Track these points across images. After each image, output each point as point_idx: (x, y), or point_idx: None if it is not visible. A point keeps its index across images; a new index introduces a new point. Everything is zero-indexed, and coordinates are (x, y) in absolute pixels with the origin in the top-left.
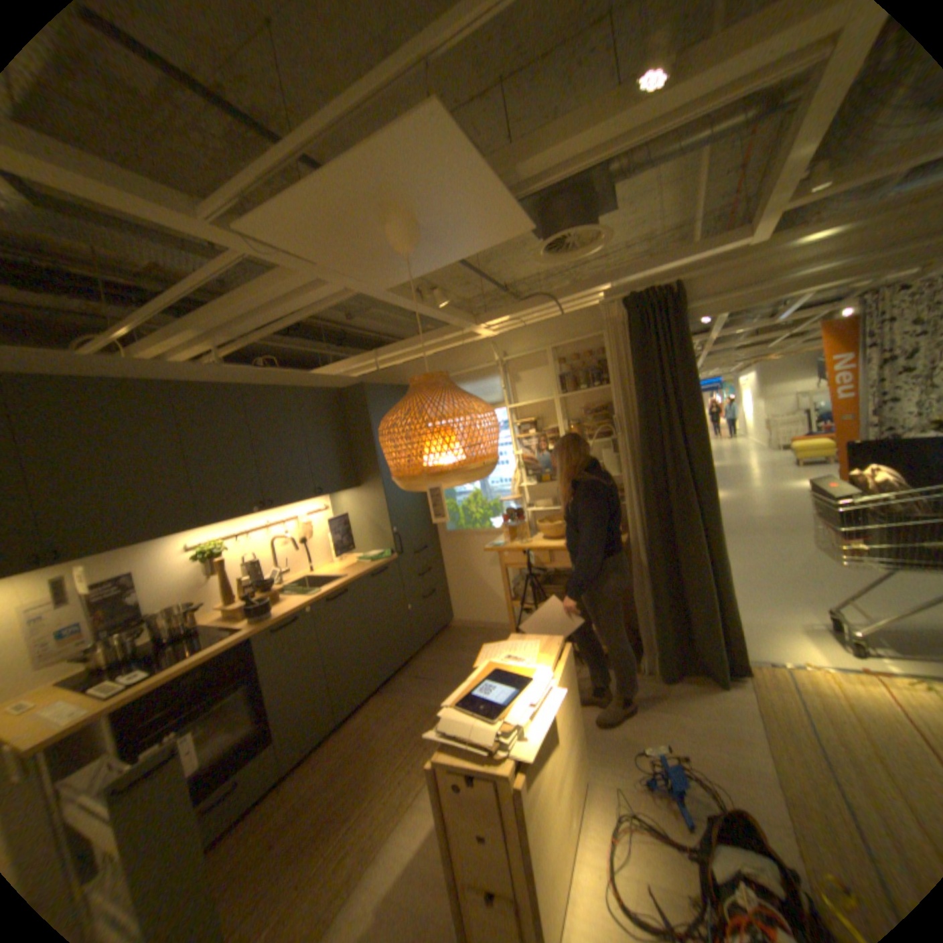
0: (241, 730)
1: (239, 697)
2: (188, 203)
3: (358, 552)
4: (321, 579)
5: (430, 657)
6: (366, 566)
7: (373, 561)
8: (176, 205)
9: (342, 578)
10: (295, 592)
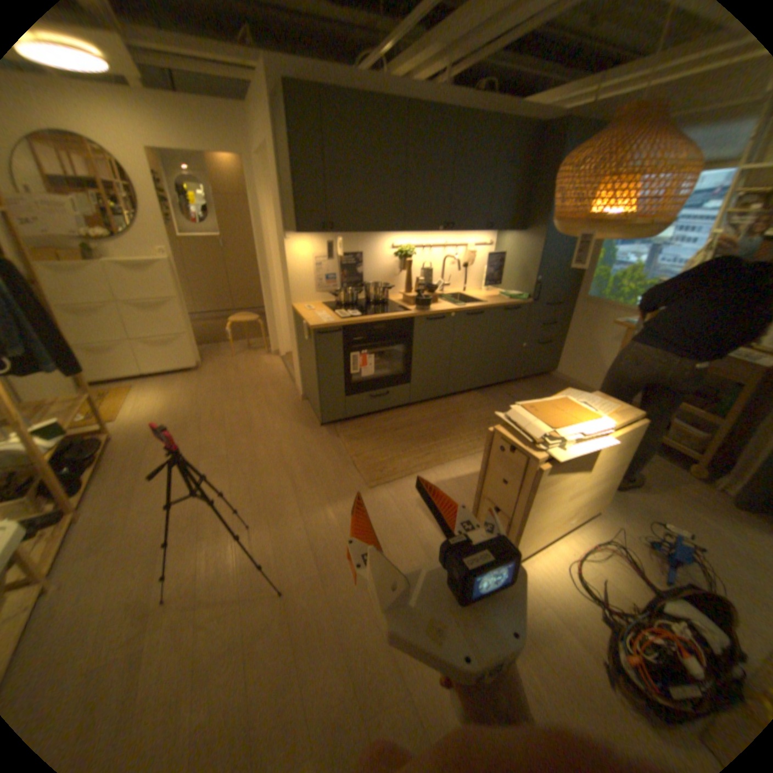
0: (396, 368)
1: (400, 350)
2: None
3: (502, 288)
4: (468, 298)
5: (524, 387)
6: (503, 300)
7: (510, 299)
8: None
9: (483, 302)
10: (448, 301)
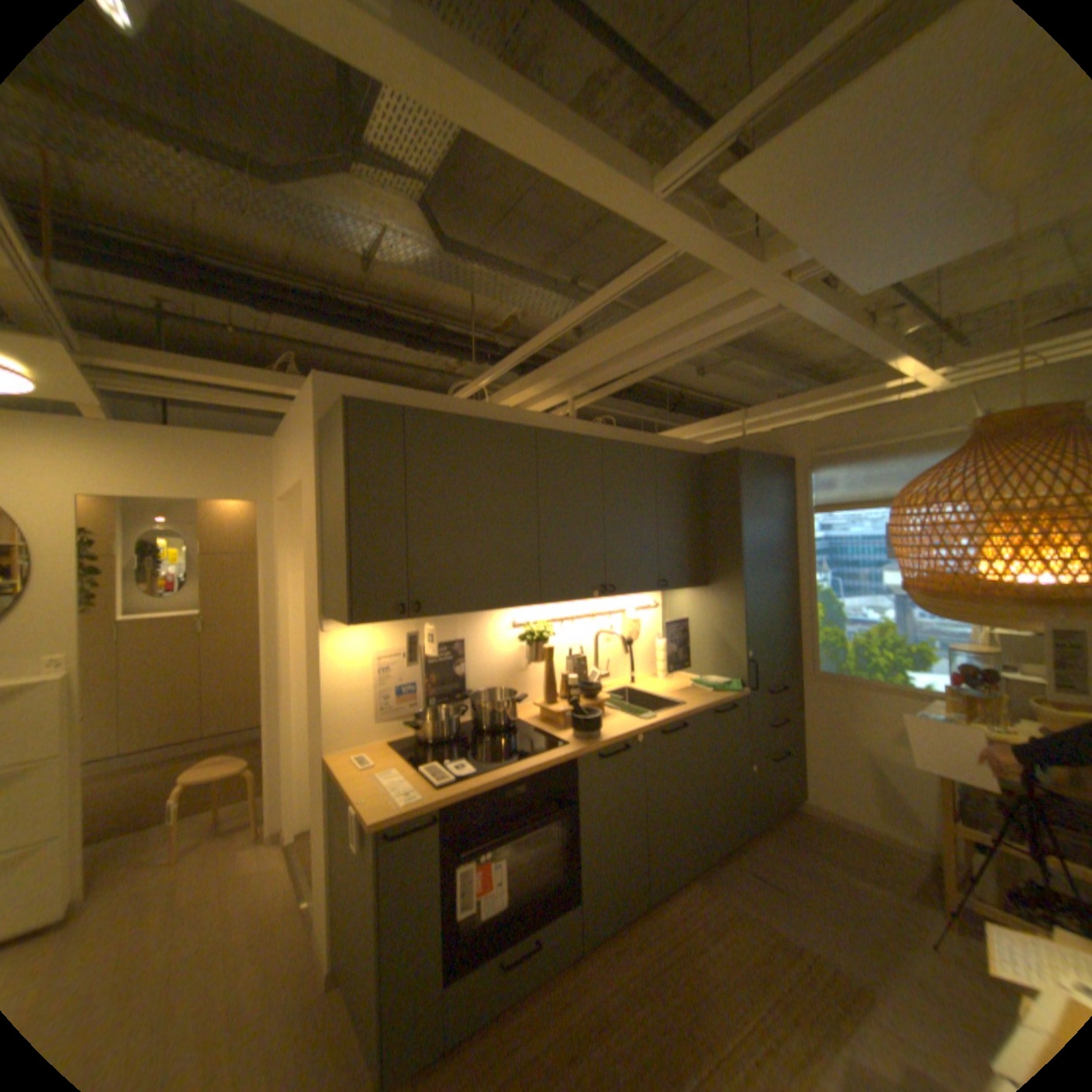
0: (549, 870)
1: (554, 827)
2: (647, 170)
3: (690, 671)
4: (646, 696)
5: (774, 850)
6: (708, 695)
7: (716, 691)
8: (635, 173)
9: (680, 704)
10: (619, 706)
